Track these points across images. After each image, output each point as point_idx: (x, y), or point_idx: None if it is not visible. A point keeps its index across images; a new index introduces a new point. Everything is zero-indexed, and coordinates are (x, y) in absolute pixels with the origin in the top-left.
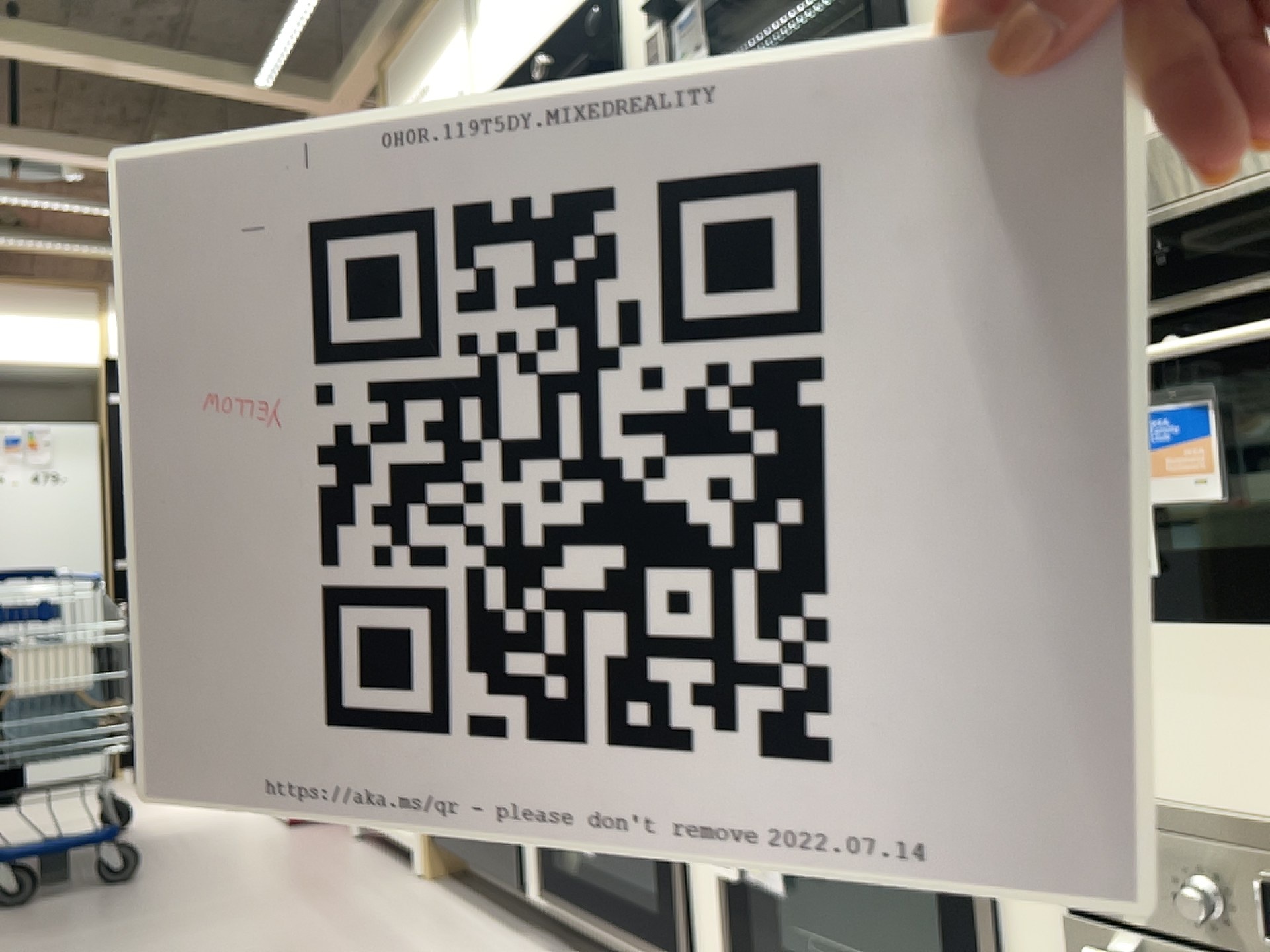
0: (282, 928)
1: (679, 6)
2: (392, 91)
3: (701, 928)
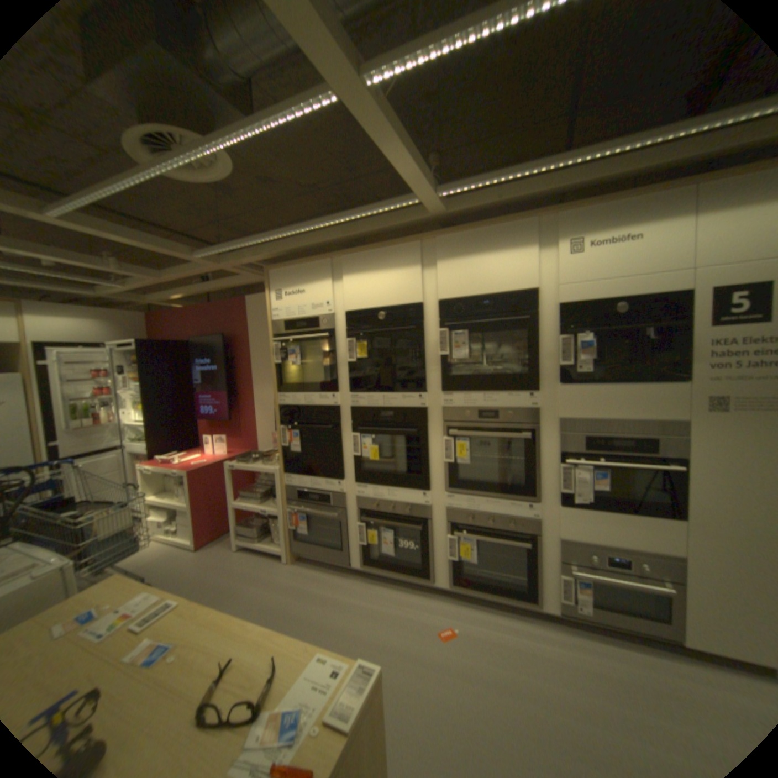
0: (256, 601)
1: (455, 328)
2: (274, 282)
3: (436, 572)
